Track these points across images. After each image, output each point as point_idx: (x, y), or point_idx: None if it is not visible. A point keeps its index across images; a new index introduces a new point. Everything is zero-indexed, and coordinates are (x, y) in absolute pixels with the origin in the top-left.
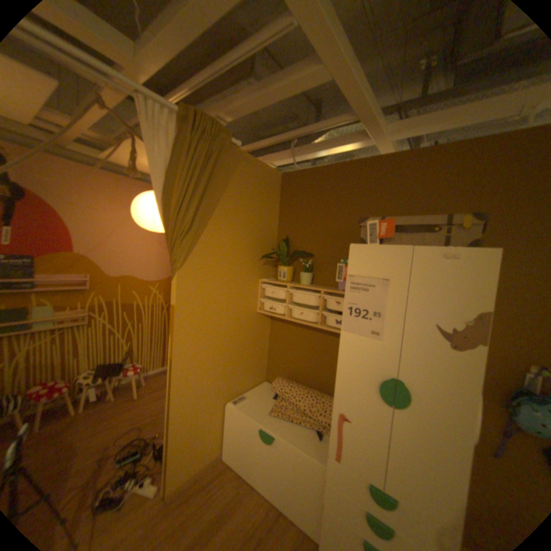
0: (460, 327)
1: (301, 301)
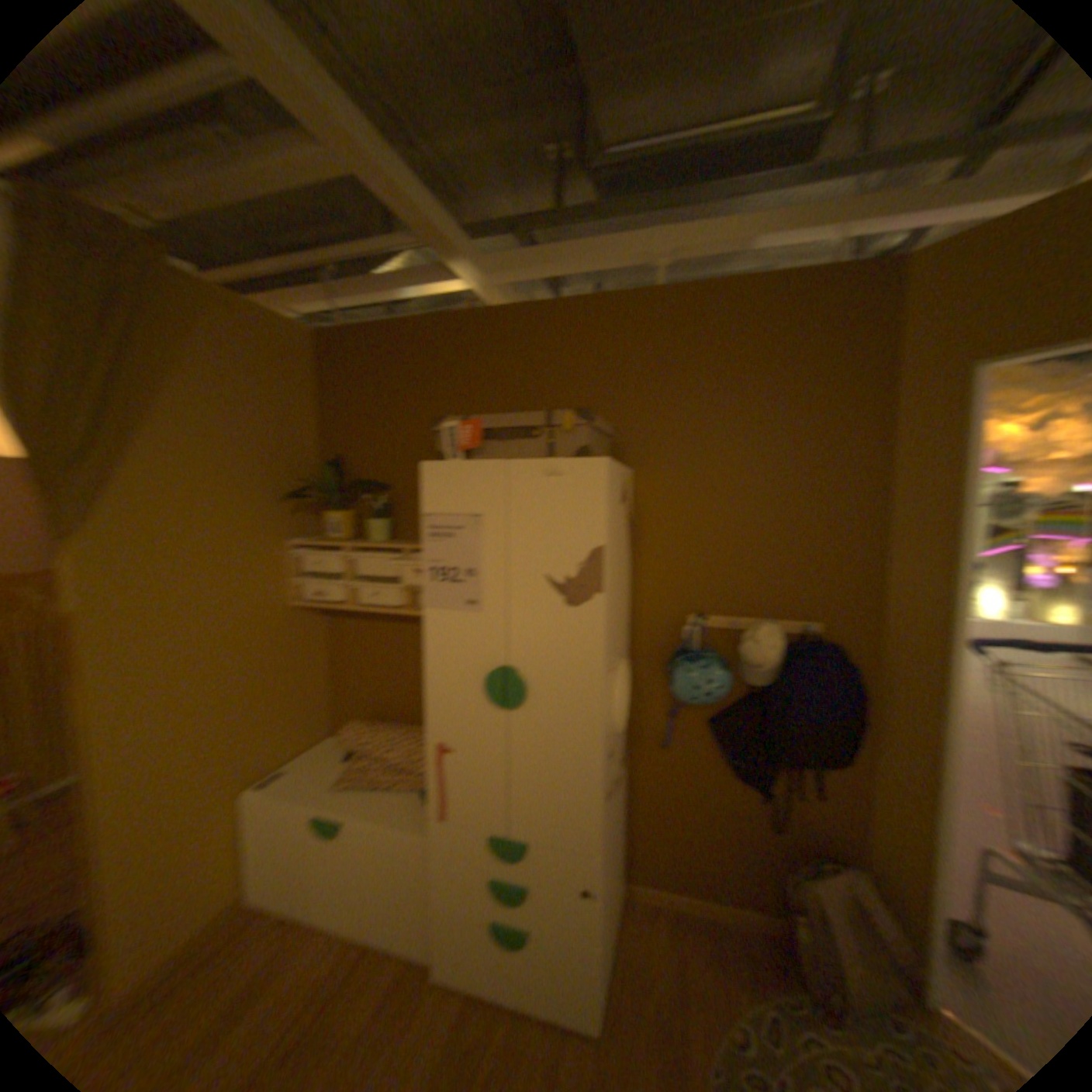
0: (570, 574)
1: (369, 572)
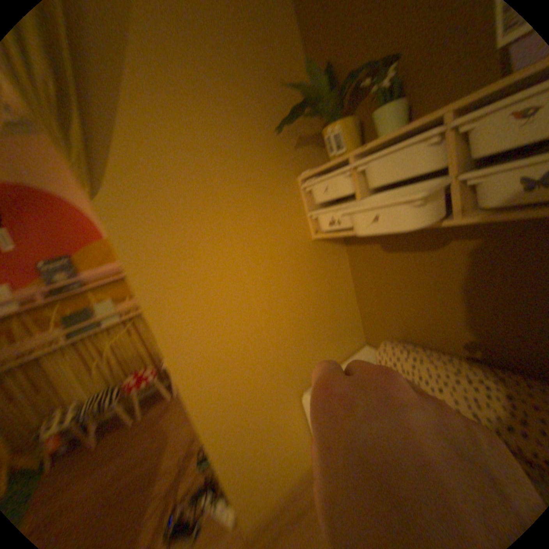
0: None
1: (392, 174)
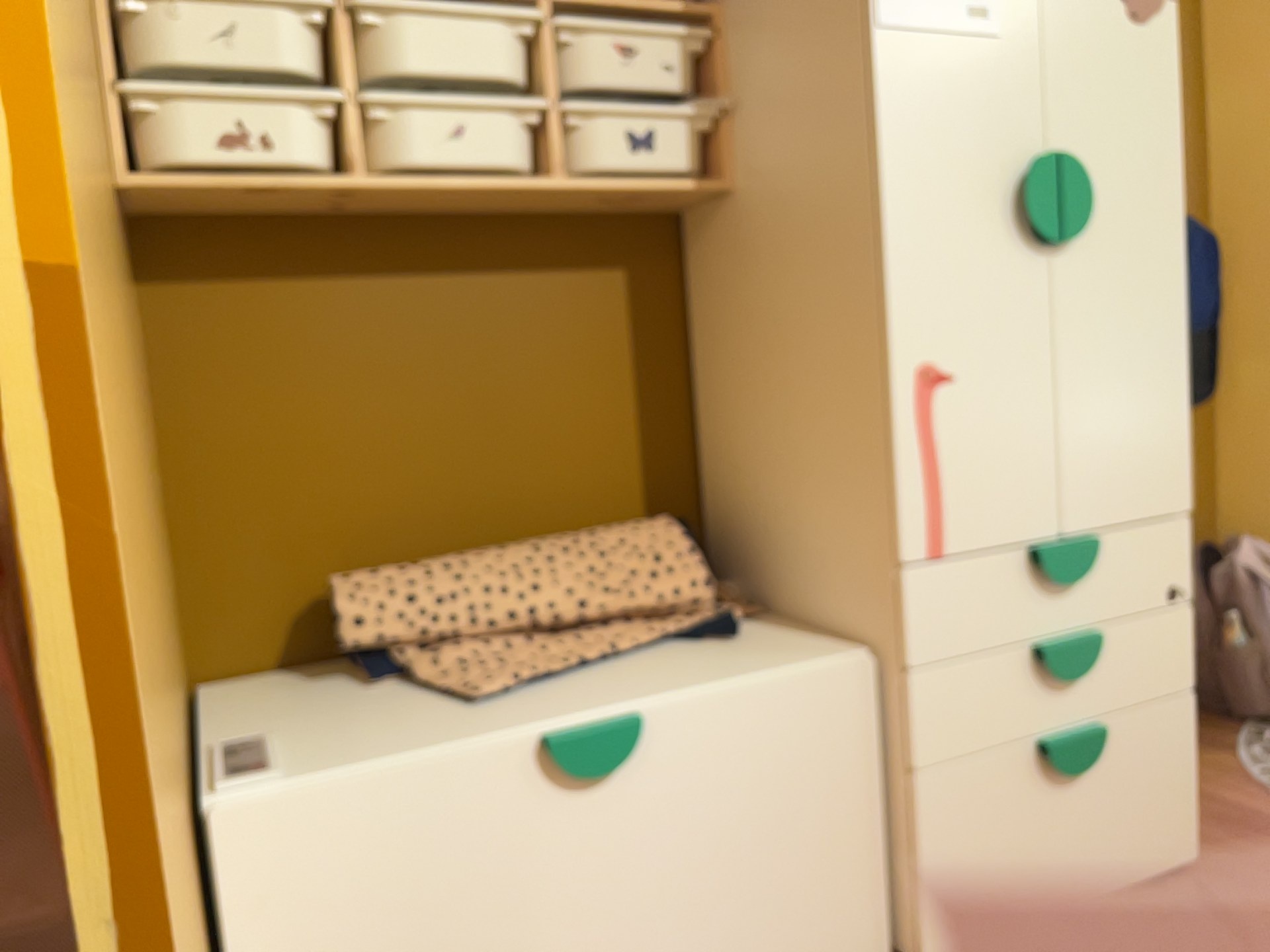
0: None
1: (442, 65)
